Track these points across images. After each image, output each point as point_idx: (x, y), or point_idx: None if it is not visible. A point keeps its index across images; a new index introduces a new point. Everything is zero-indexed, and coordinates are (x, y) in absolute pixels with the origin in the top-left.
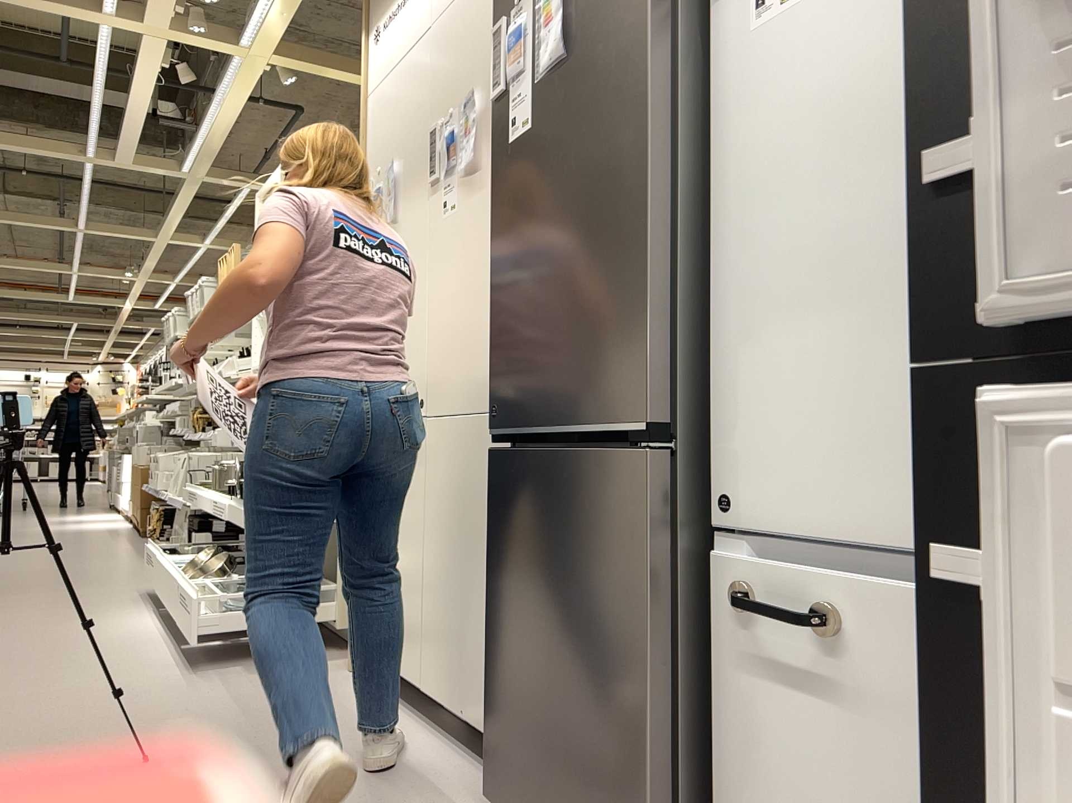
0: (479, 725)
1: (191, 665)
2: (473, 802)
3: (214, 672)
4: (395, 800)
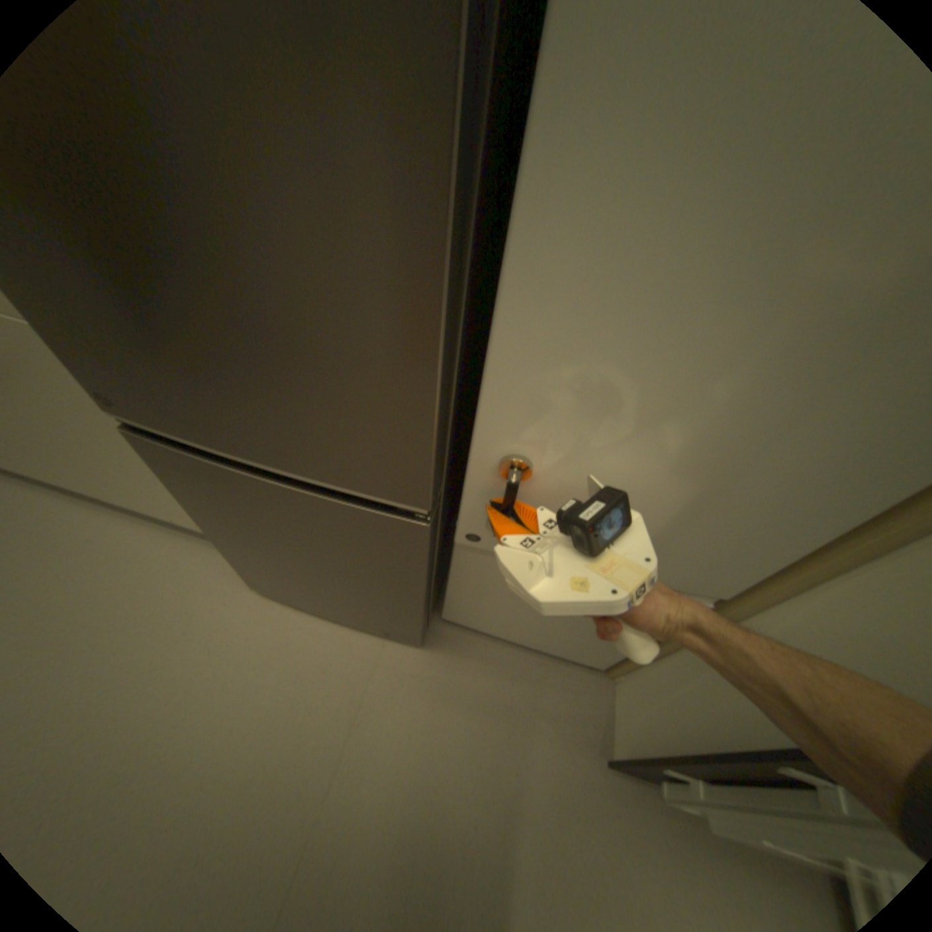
0: None
1: None
2: (234, 578)
3: None
4: (176, 614)
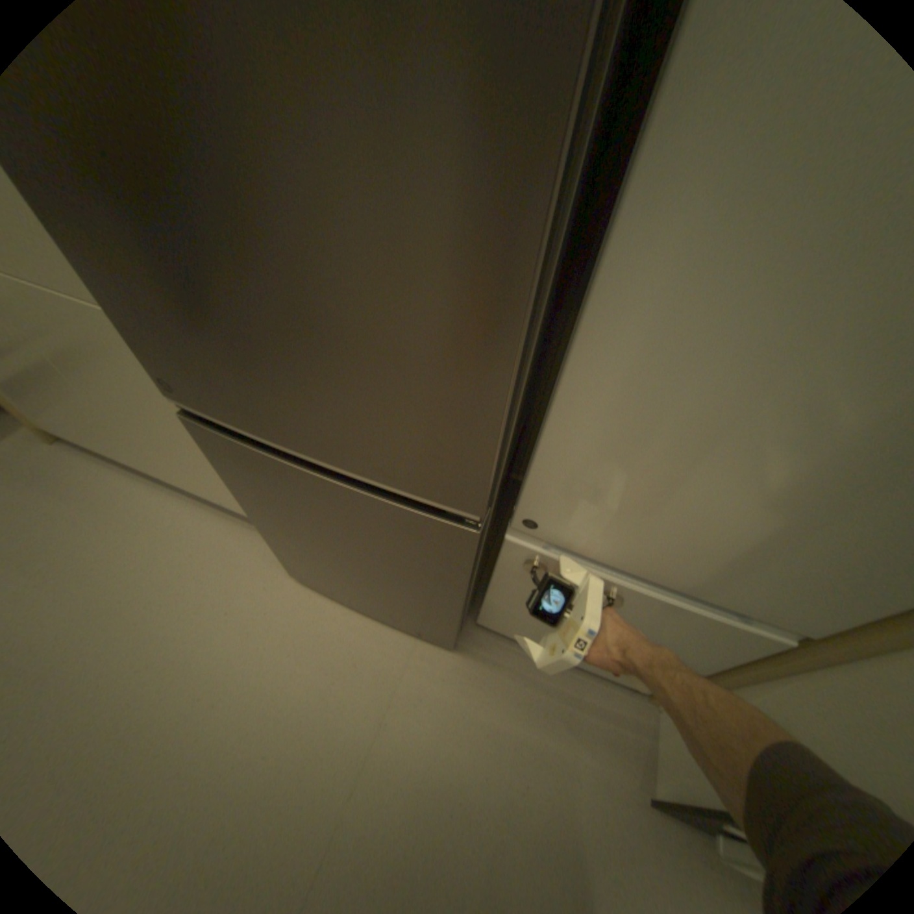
0: None
1: None
2: (274, 563)
3: None
4: (220, 593)
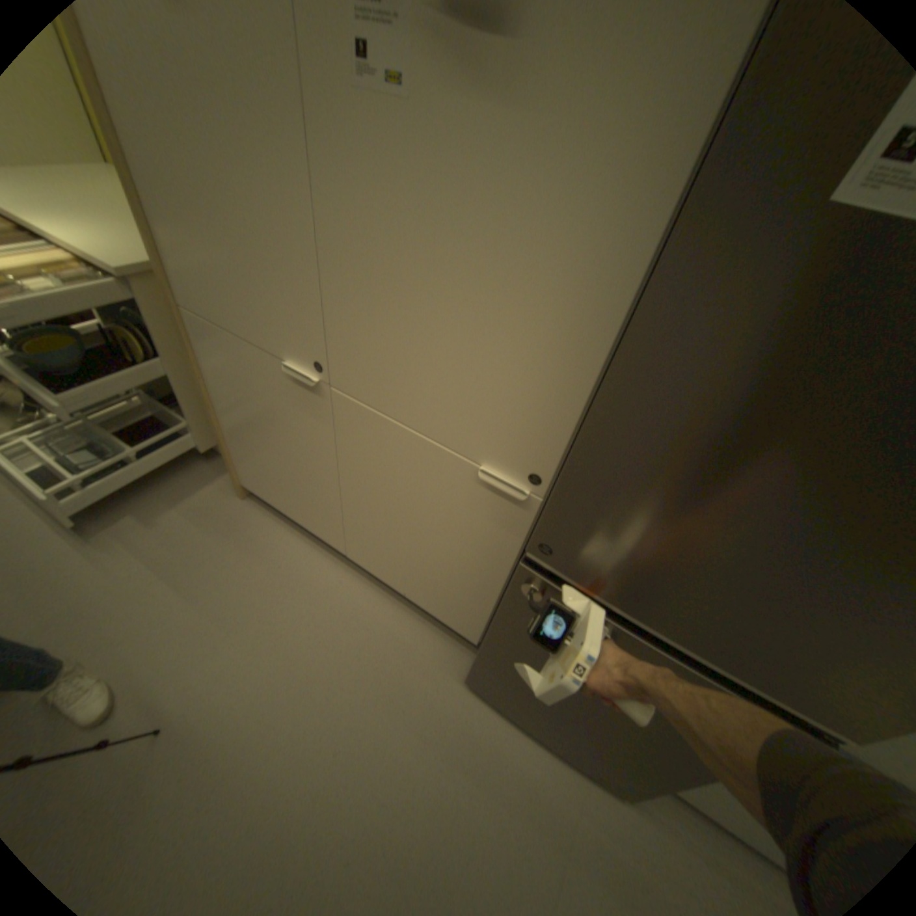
0: (427, 608)
1: (71, 526)
2: (445, 665)
3: (109, 534)
4: (396, 688)
